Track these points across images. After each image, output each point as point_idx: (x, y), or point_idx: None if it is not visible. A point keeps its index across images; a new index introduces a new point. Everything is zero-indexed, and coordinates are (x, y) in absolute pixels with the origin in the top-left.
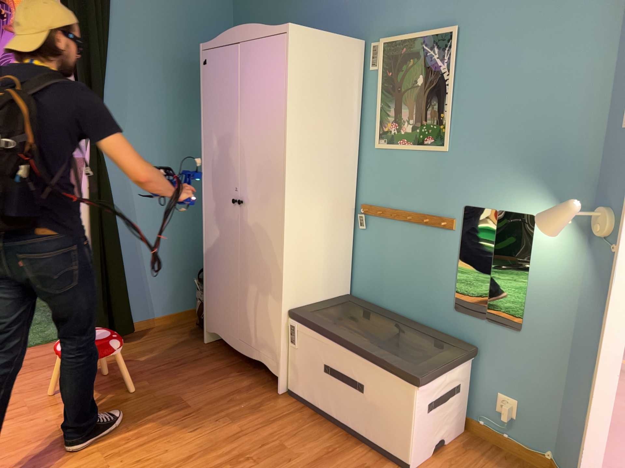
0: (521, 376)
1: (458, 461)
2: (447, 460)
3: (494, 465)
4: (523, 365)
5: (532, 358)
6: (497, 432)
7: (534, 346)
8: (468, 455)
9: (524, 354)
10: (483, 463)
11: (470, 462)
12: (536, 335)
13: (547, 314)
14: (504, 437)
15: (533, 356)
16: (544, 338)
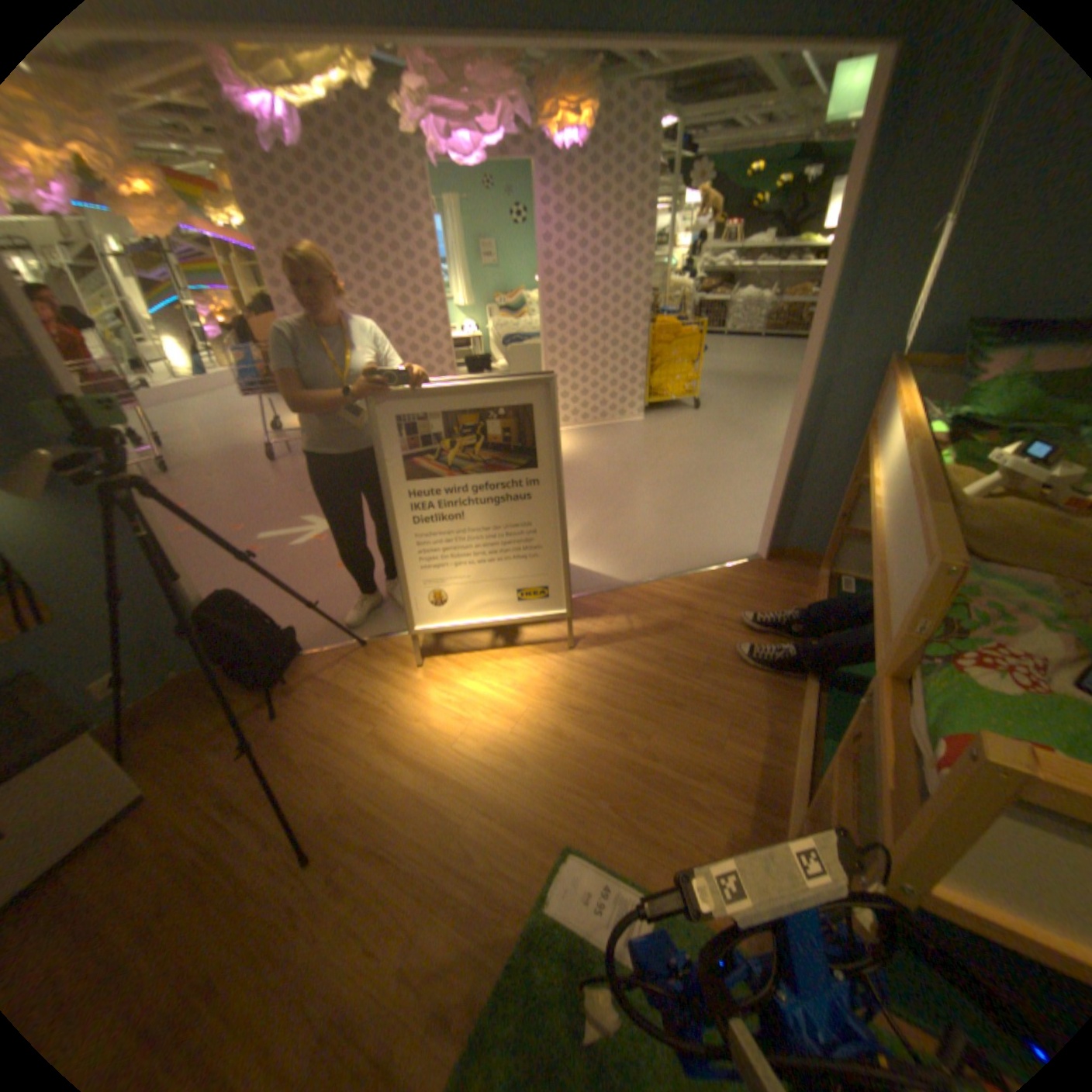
0: (100, 650)
1: (145, 755)
2: (139, 767)
3: (162, 724)
4: (92, 640)
5: (95, 625)
6: (121, 713)
7: (88, 615)
8: (137, 747)
9: (85, 631)
10: (157, 734)
11: (151, 744)
12: (80, 605)
13: (75, 579)
14: (132, 708)
15: (95, 624)
16: (91, 600)
